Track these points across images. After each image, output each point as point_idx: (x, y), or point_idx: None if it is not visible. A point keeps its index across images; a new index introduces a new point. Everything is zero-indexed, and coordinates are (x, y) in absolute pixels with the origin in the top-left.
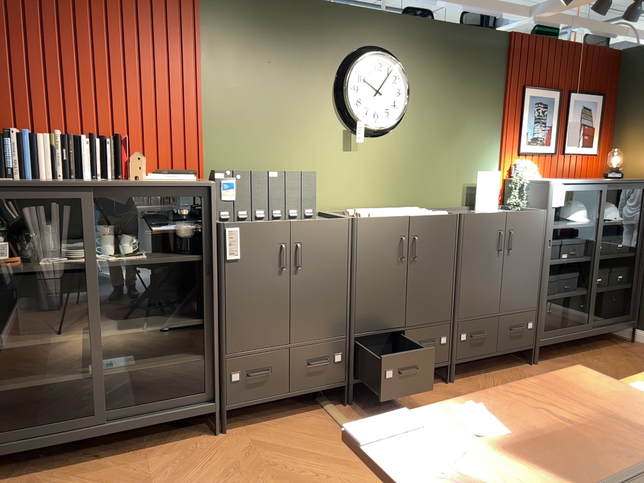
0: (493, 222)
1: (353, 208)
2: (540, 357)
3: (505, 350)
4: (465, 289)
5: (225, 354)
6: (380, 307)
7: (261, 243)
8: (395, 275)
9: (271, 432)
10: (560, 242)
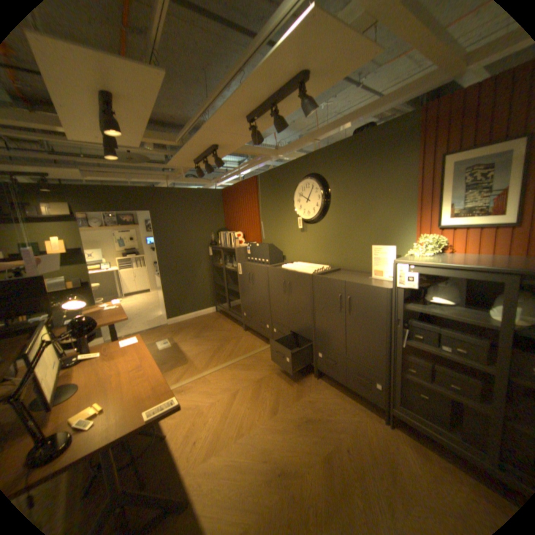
0: (334, 286)
1: (307, 262)
2: (415, 435)
3: (354, 389)
4: (318, 325)
5: (242, 305)
6: (279, 312)
7: (245, 270)
8: (283, 299)
9: (248, 339)
10: (440, 330)
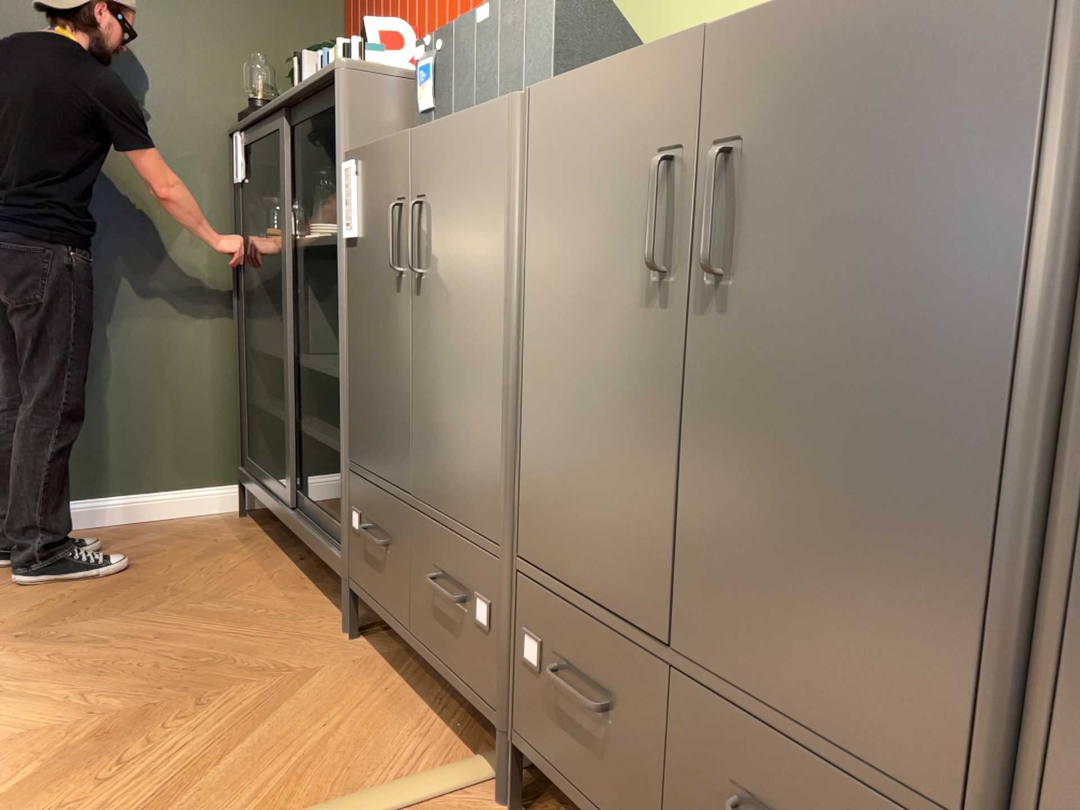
0: None
1: None
2: None
3: None
4: None
5: (347, 458)
6: (582, 489)
7: (378, 199)
8: (634, 352)
9: (350, 690)
10: None
